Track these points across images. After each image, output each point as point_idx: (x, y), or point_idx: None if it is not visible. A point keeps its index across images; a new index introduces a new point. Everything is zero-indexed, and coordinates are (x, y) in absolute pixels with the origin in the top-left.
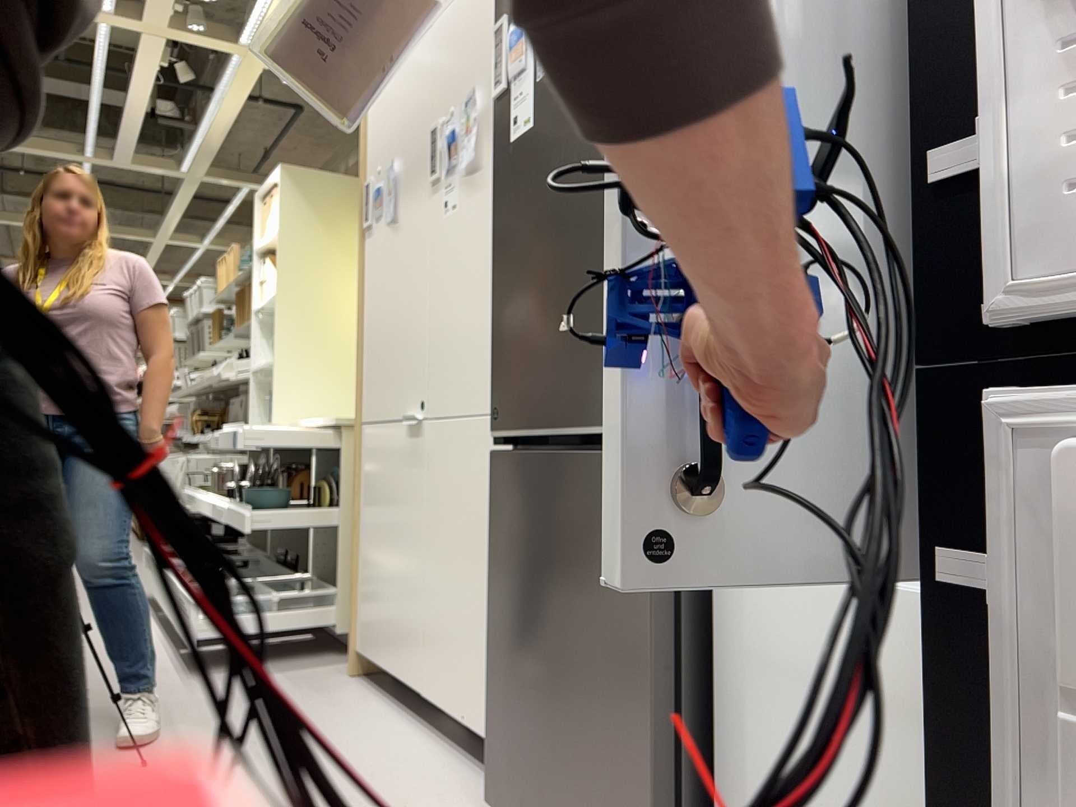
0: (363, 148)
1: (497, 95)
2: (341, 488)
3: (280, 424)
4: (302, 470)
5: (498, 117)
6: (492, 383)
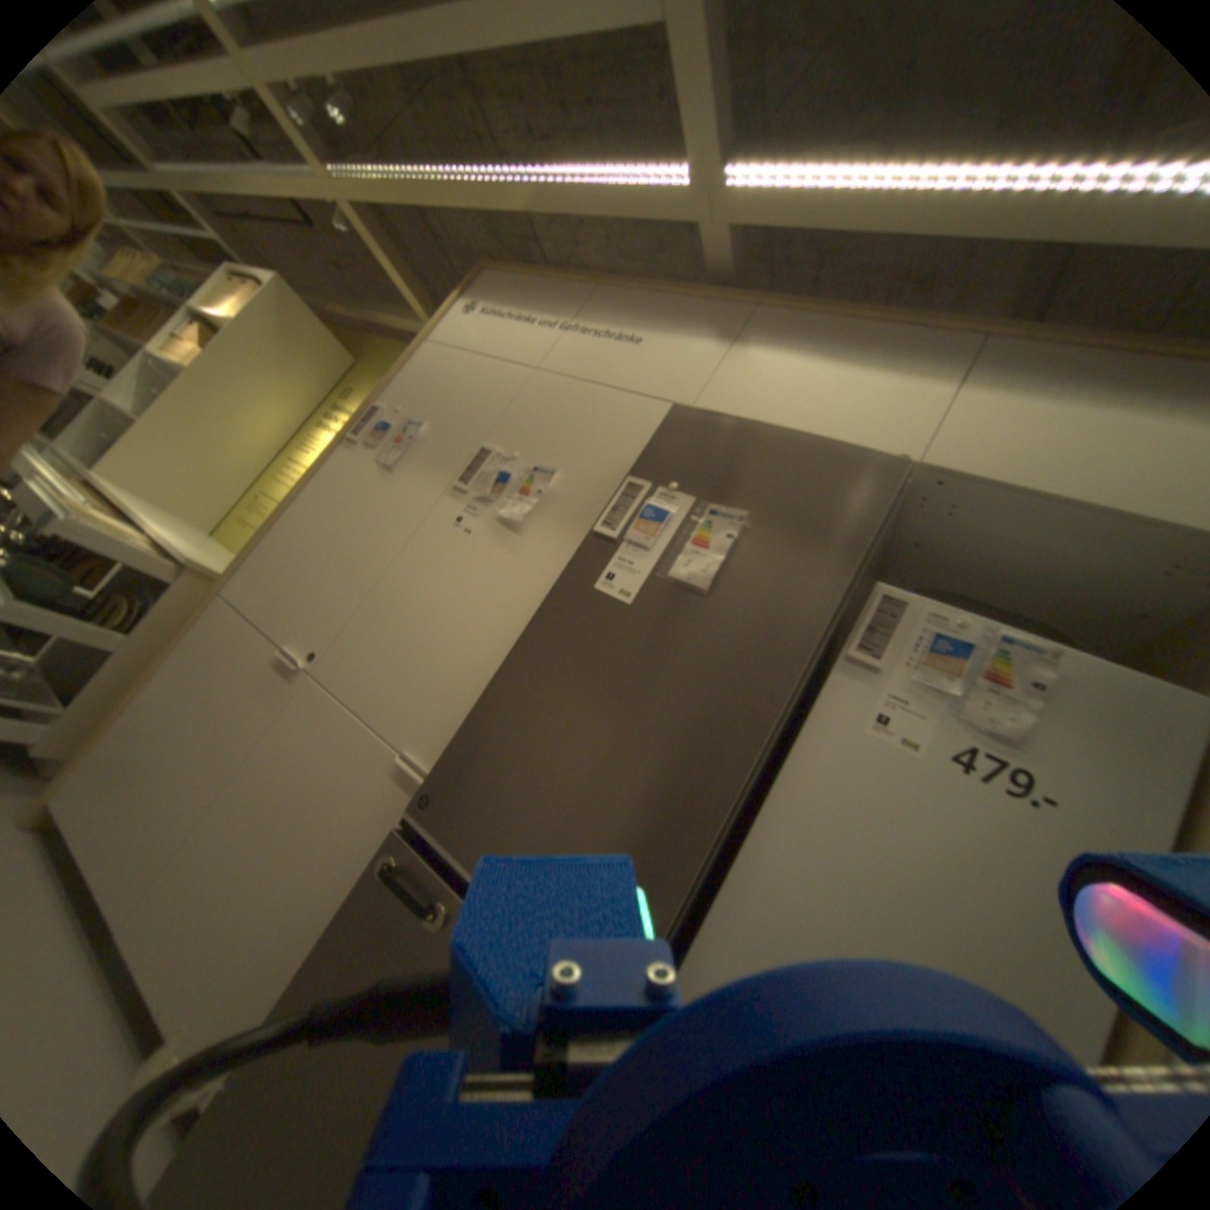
0: (392, 379)
1: (600, 535)
2: (142, 622)
3: (104, 495)
4: (101, 562)
5: (589, 552)
6: (438, 766)
